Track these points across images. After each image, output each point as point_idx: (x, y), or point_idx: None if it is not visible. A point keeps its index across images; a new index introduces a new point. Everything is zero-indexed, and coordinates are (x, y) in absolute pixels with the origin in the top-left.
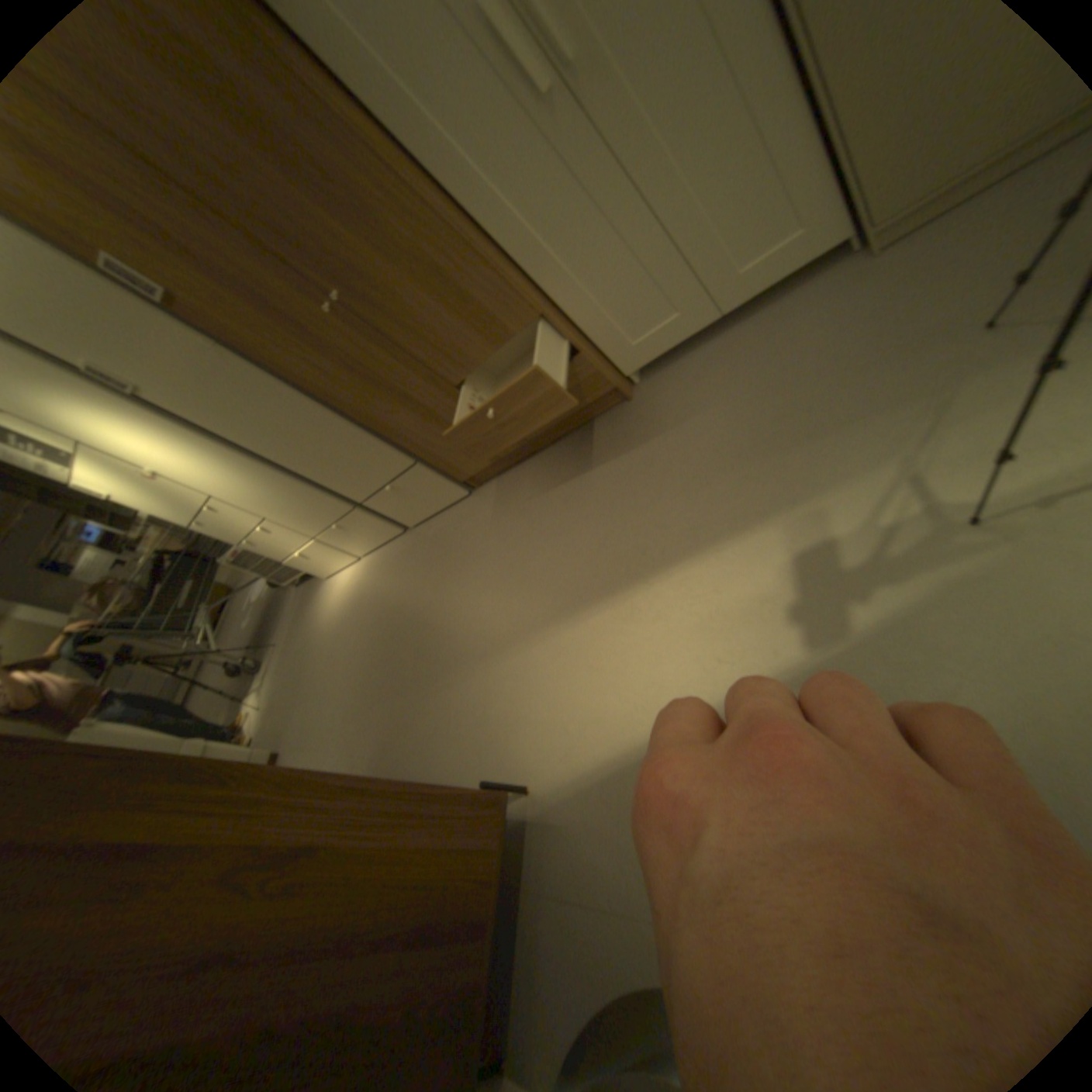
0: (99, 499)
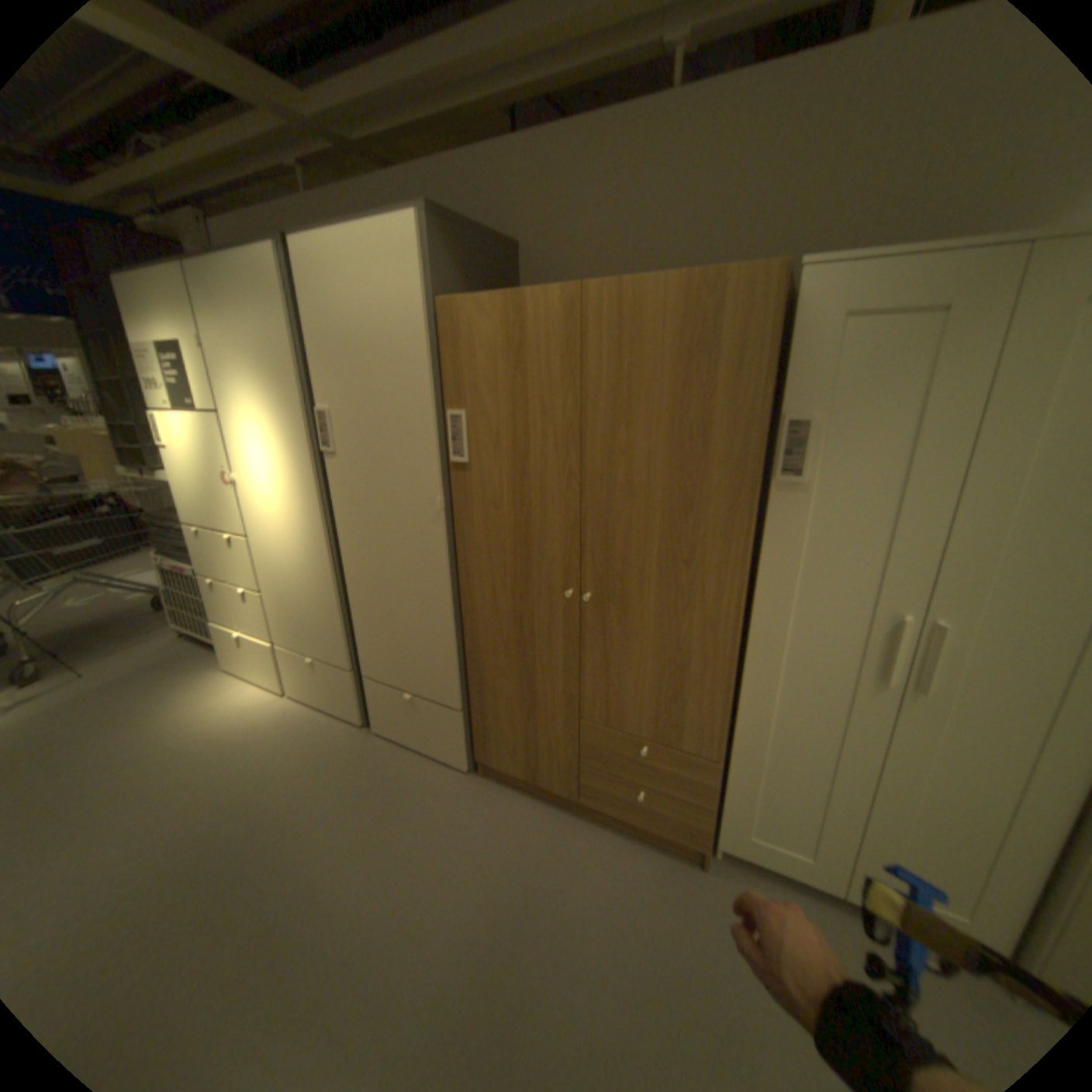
0: (150, 434)
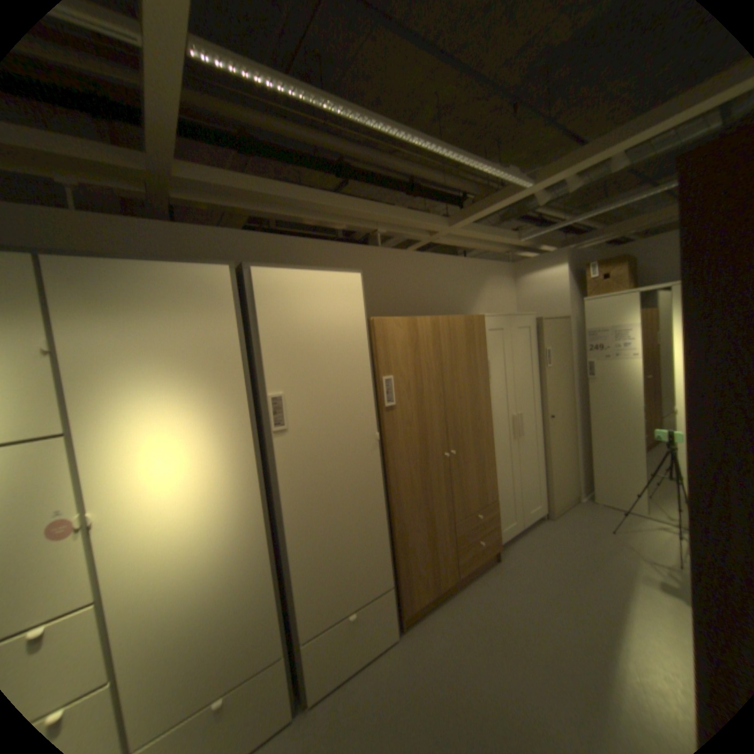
0: None
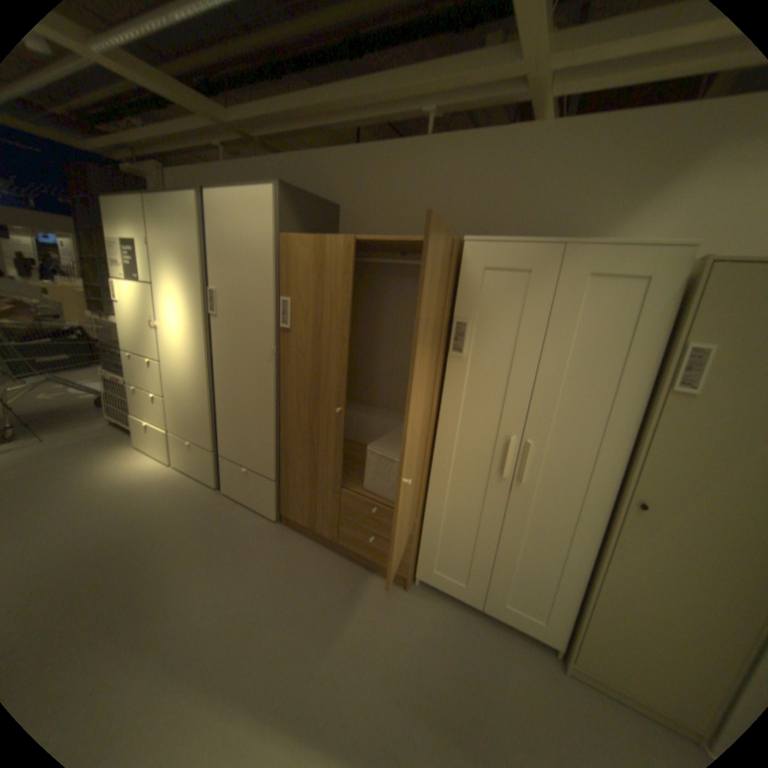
0: (109, 293)
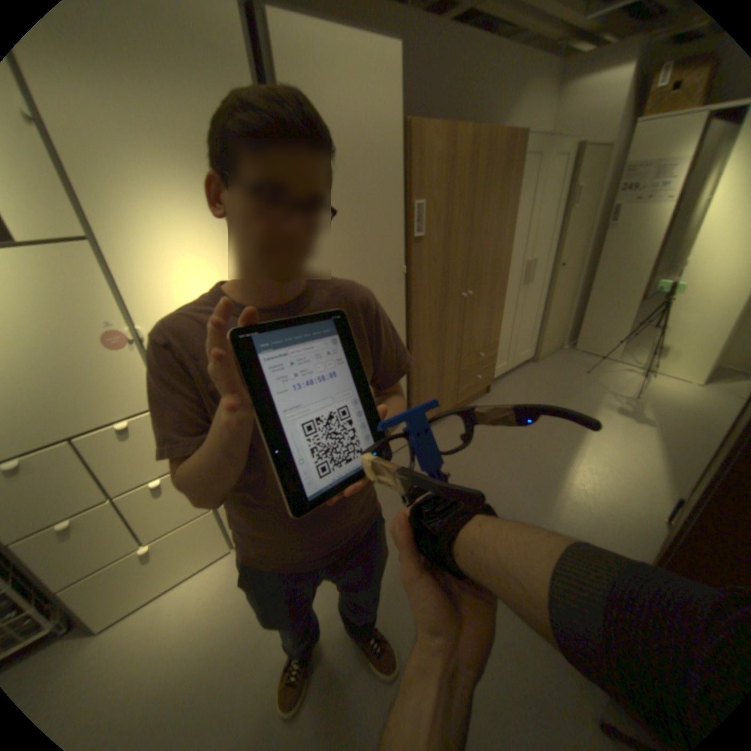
0: None
